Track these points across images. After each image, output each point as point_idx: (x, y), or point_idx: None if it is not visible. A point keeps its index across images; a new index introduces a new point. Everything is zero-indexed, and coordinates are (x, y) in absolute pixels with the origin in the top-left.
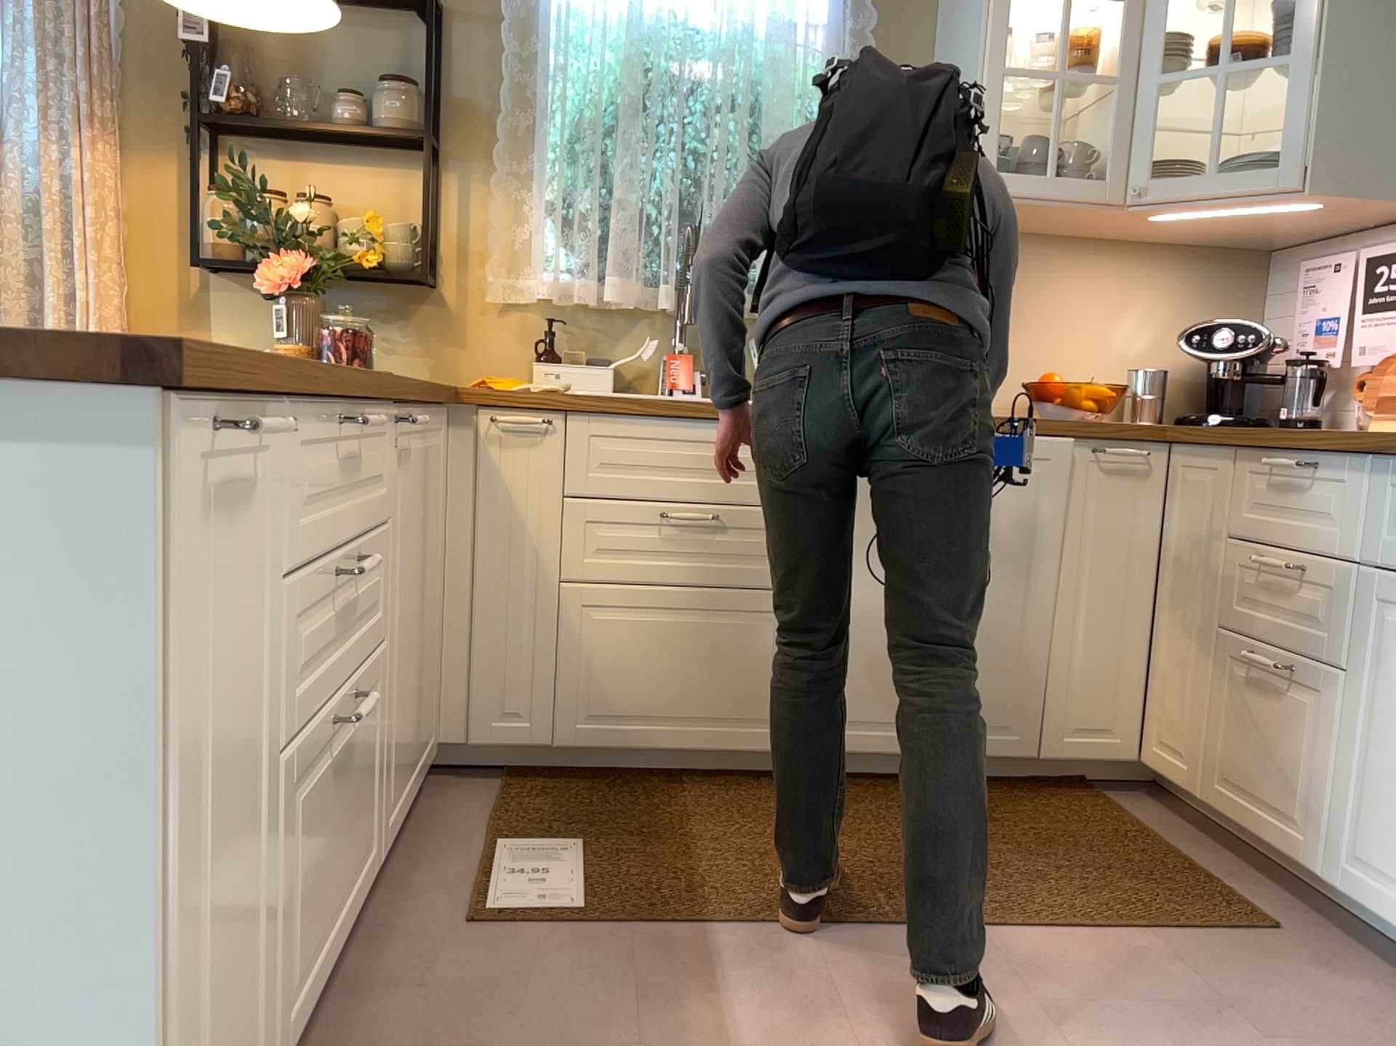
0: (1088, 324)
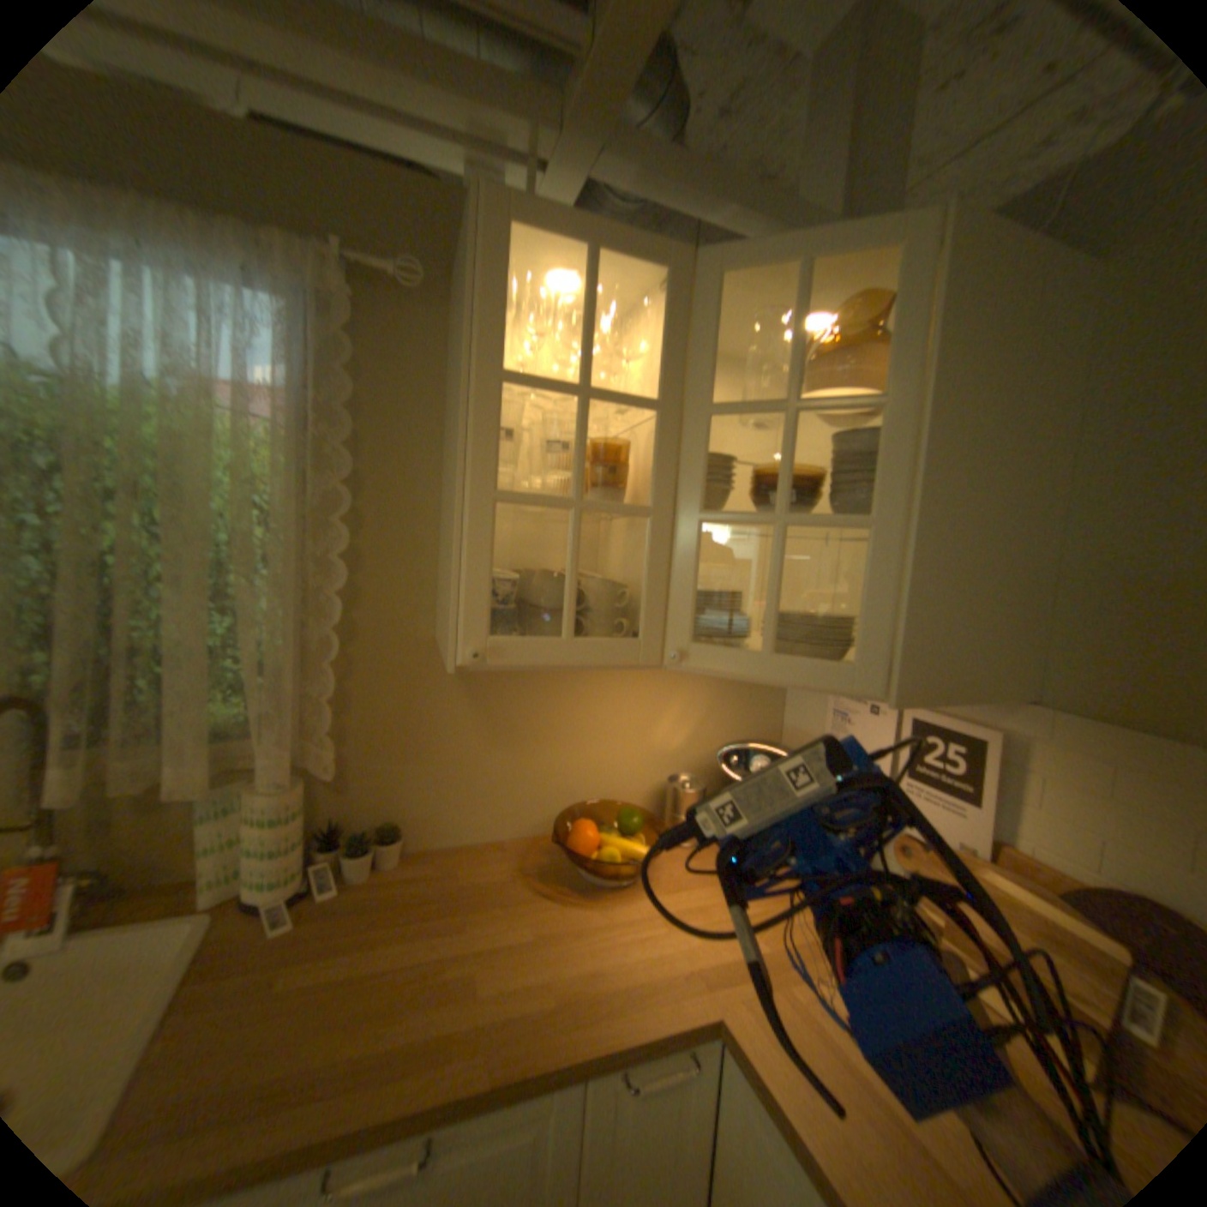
0: (628, 729)
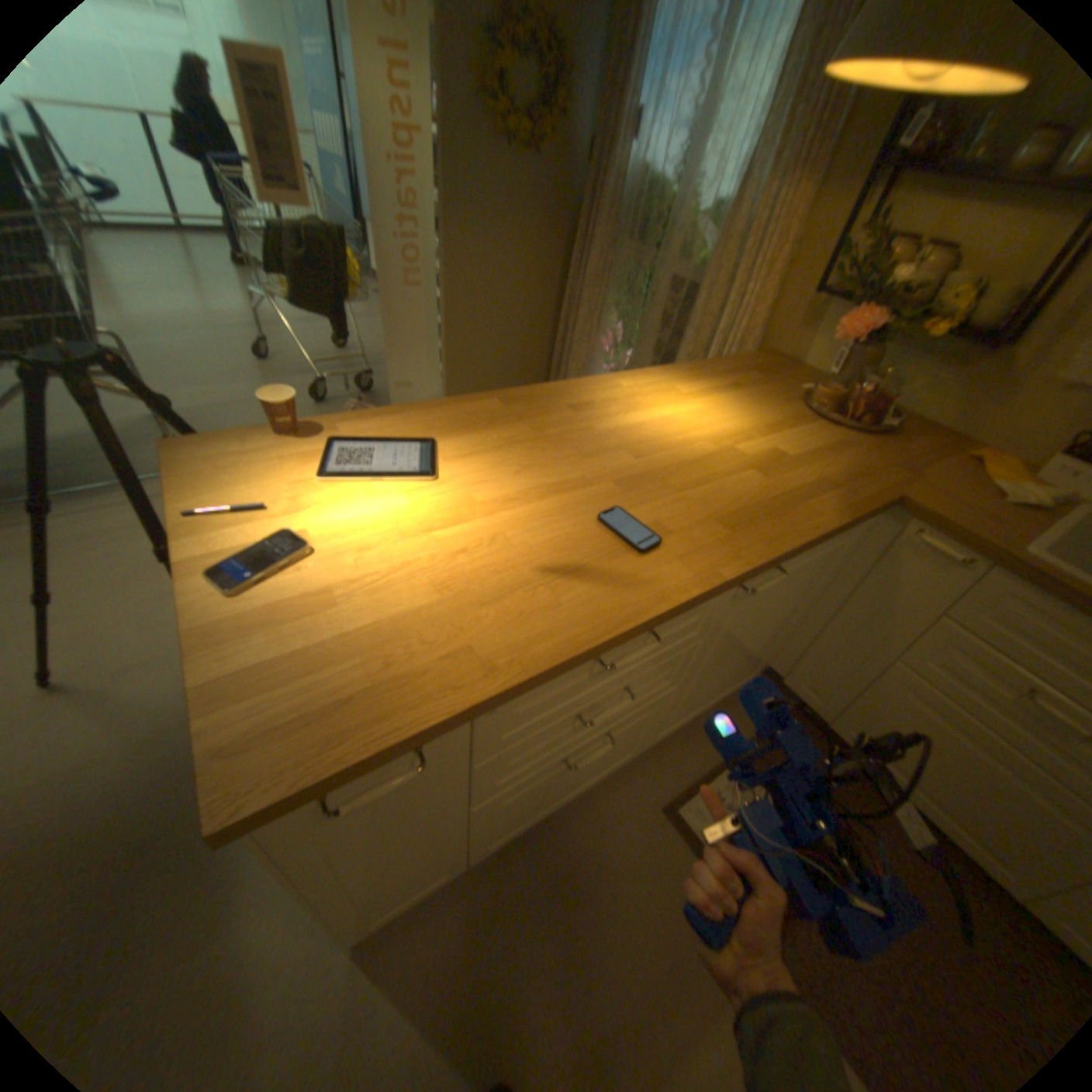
0: None
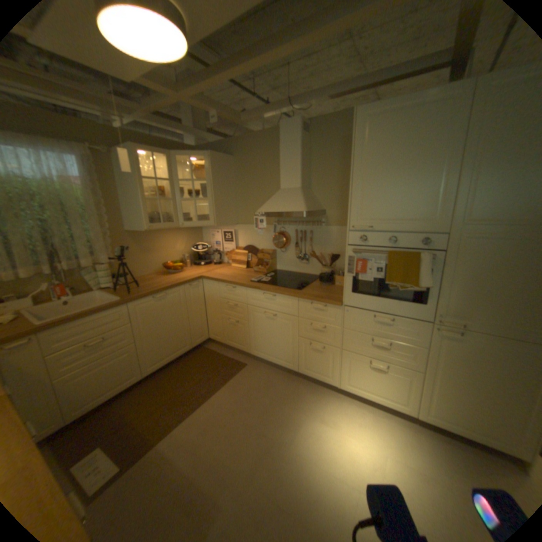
0: (169, 246)
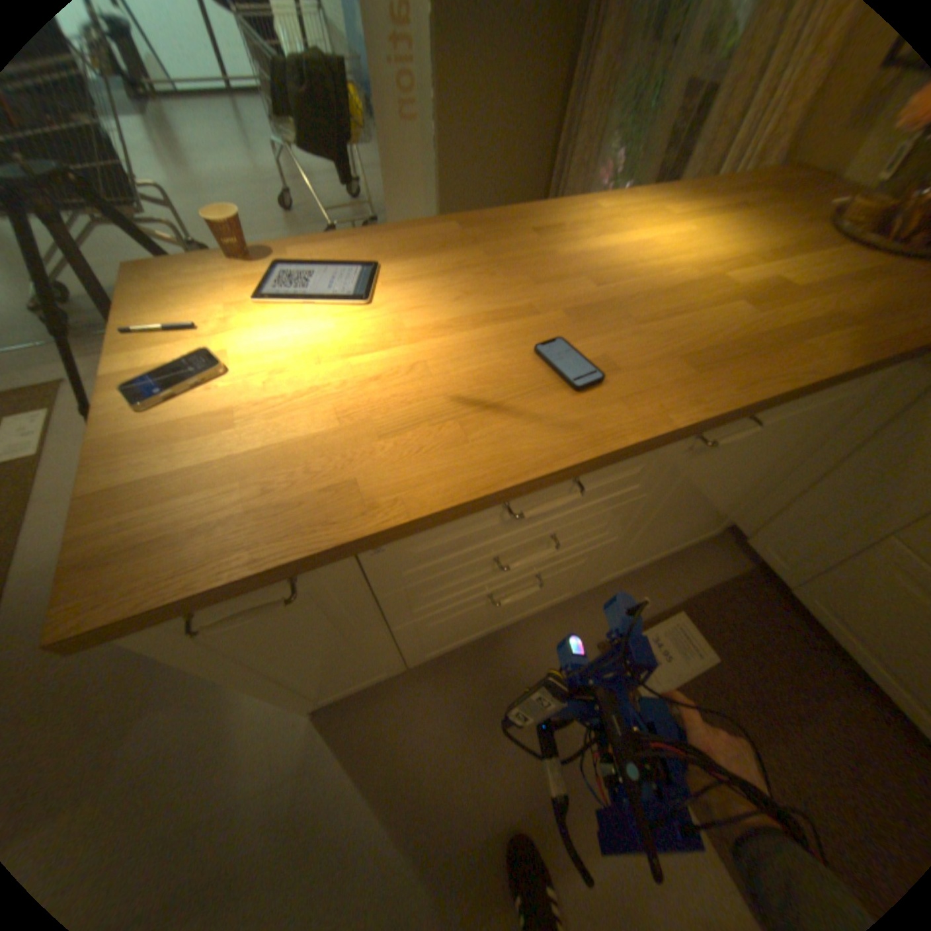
0: None
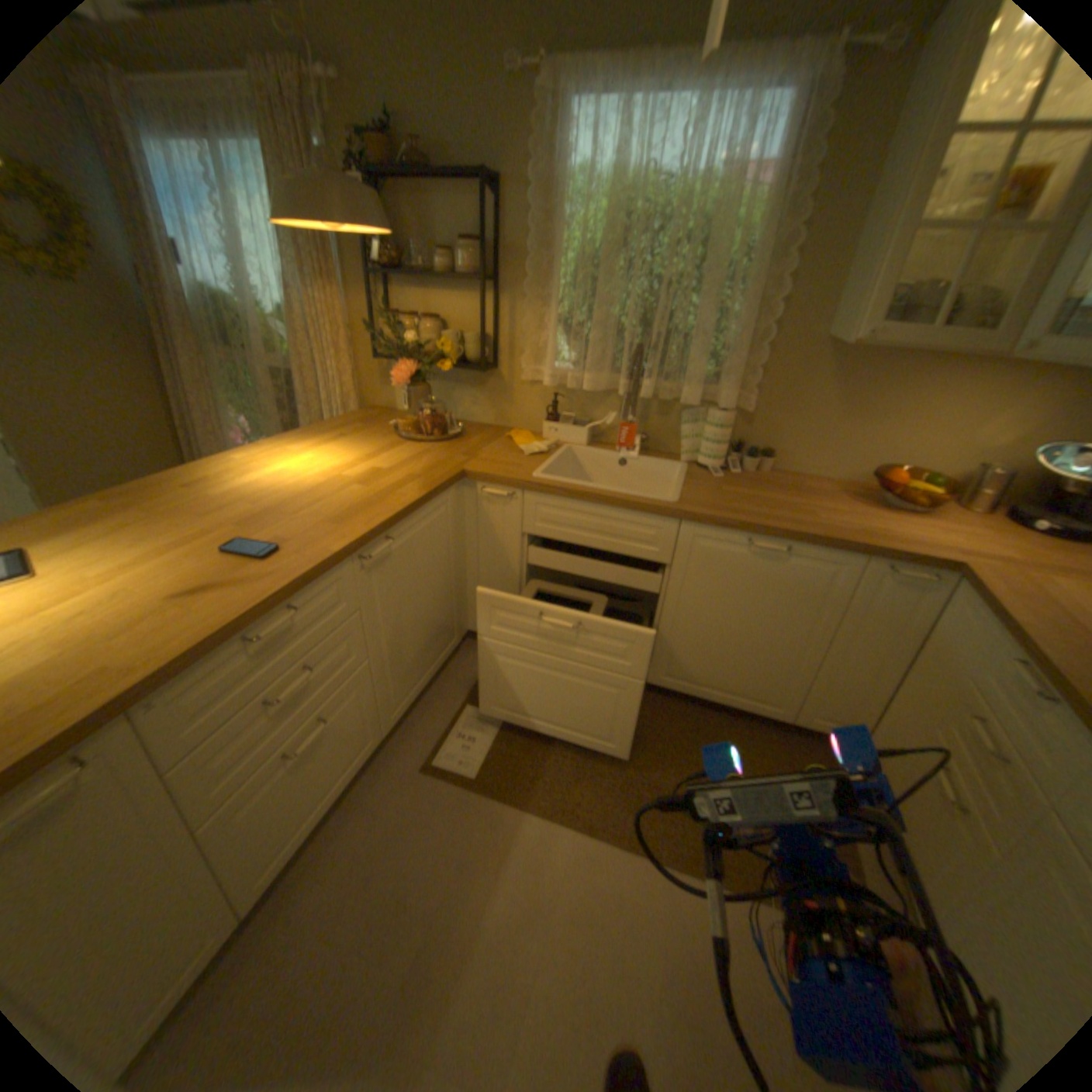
0: (958, 422)
